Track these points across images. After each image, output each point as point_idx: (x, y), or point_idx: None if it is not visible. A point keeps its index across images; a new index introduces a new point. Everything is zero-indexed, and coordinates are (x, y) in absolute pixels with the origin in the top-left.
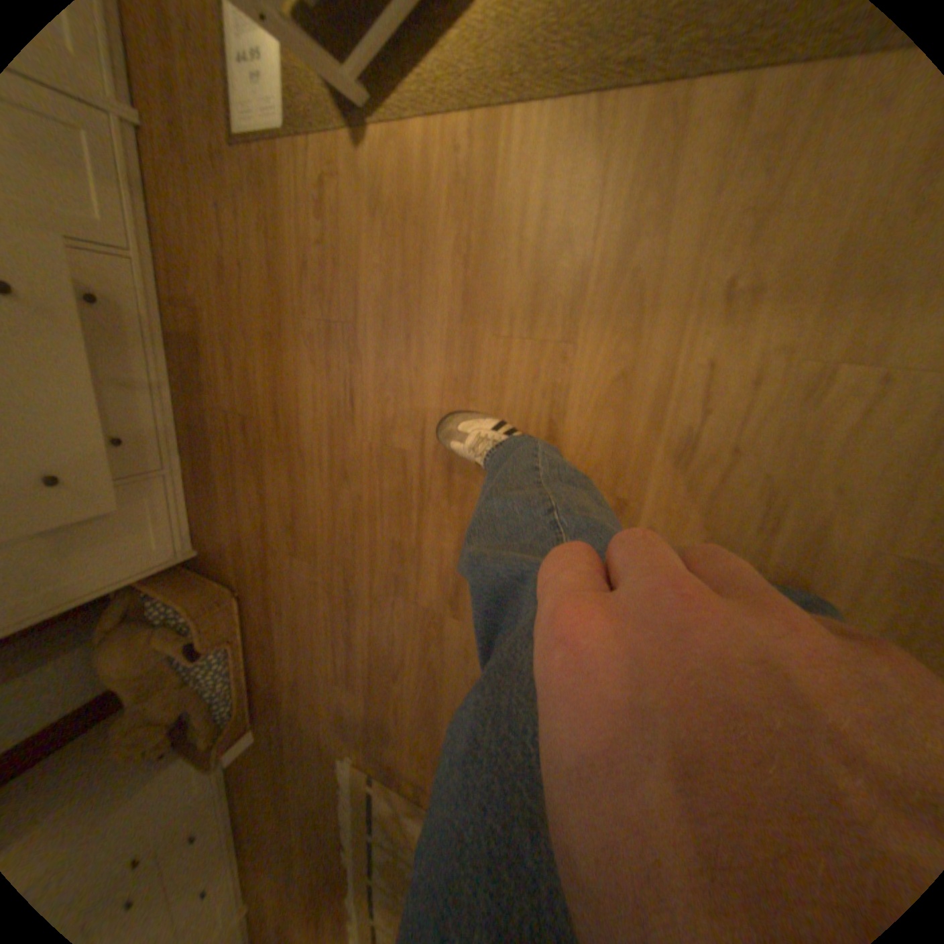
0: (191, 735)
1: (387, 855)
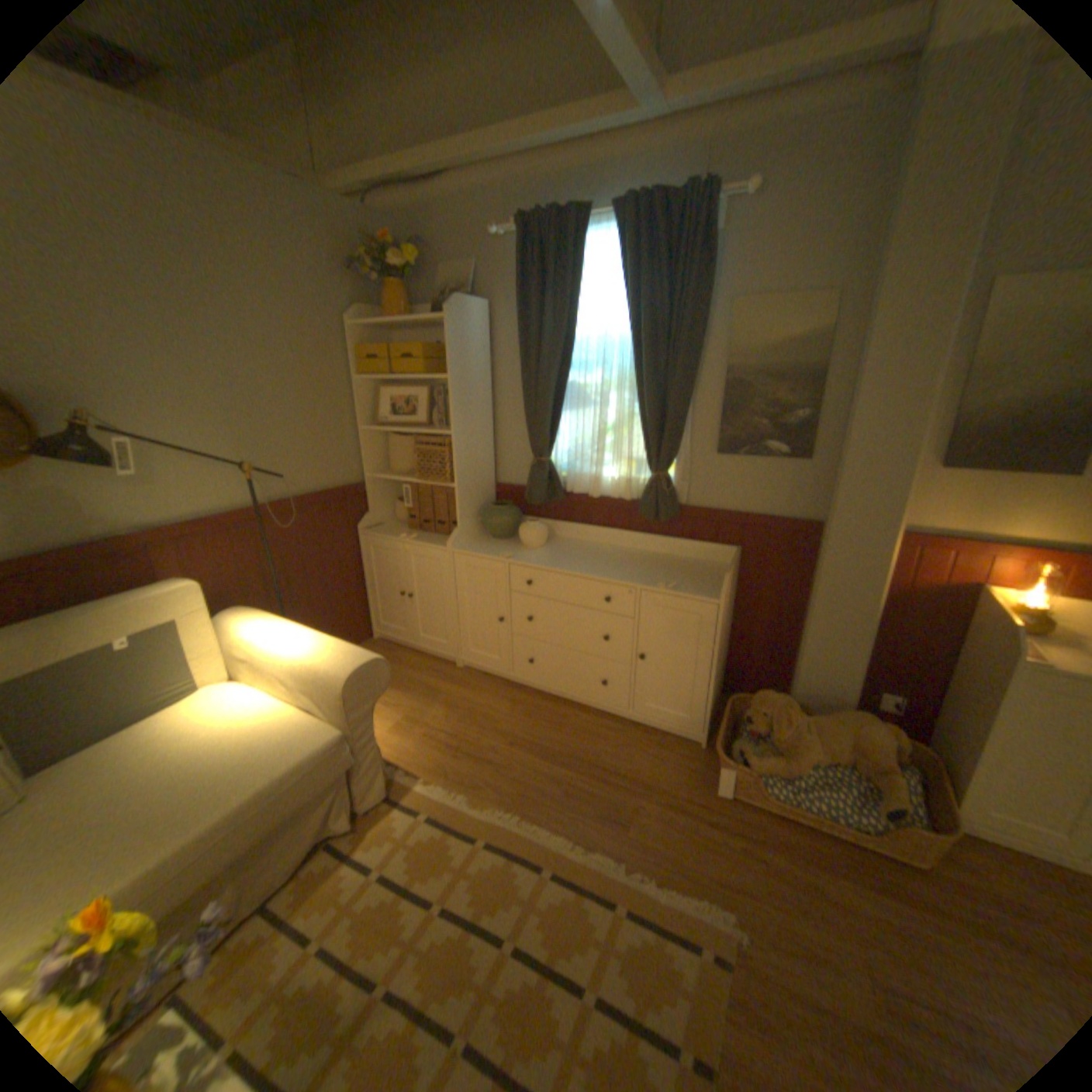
0: (758, 761)
1: (604, 947)
